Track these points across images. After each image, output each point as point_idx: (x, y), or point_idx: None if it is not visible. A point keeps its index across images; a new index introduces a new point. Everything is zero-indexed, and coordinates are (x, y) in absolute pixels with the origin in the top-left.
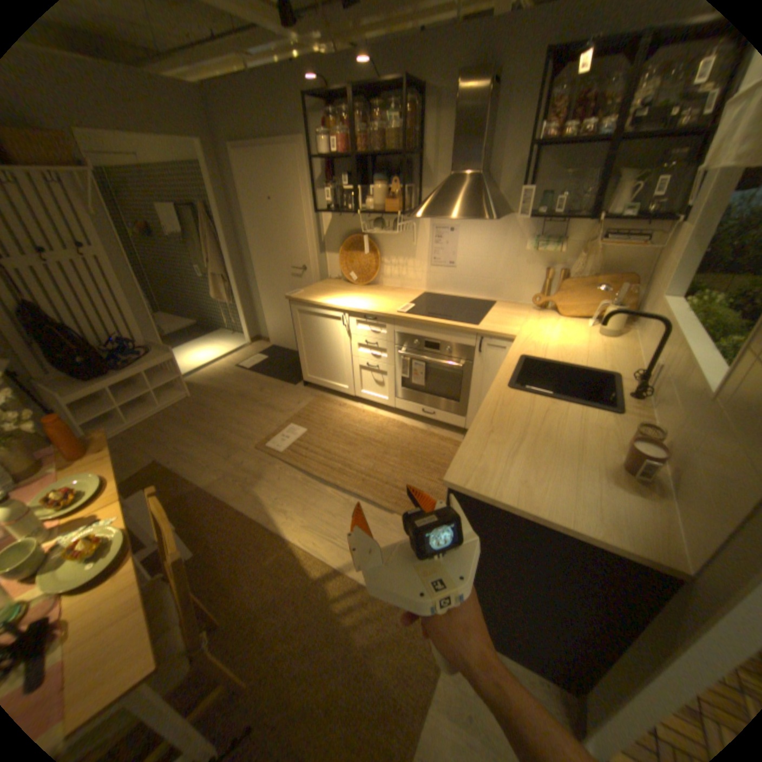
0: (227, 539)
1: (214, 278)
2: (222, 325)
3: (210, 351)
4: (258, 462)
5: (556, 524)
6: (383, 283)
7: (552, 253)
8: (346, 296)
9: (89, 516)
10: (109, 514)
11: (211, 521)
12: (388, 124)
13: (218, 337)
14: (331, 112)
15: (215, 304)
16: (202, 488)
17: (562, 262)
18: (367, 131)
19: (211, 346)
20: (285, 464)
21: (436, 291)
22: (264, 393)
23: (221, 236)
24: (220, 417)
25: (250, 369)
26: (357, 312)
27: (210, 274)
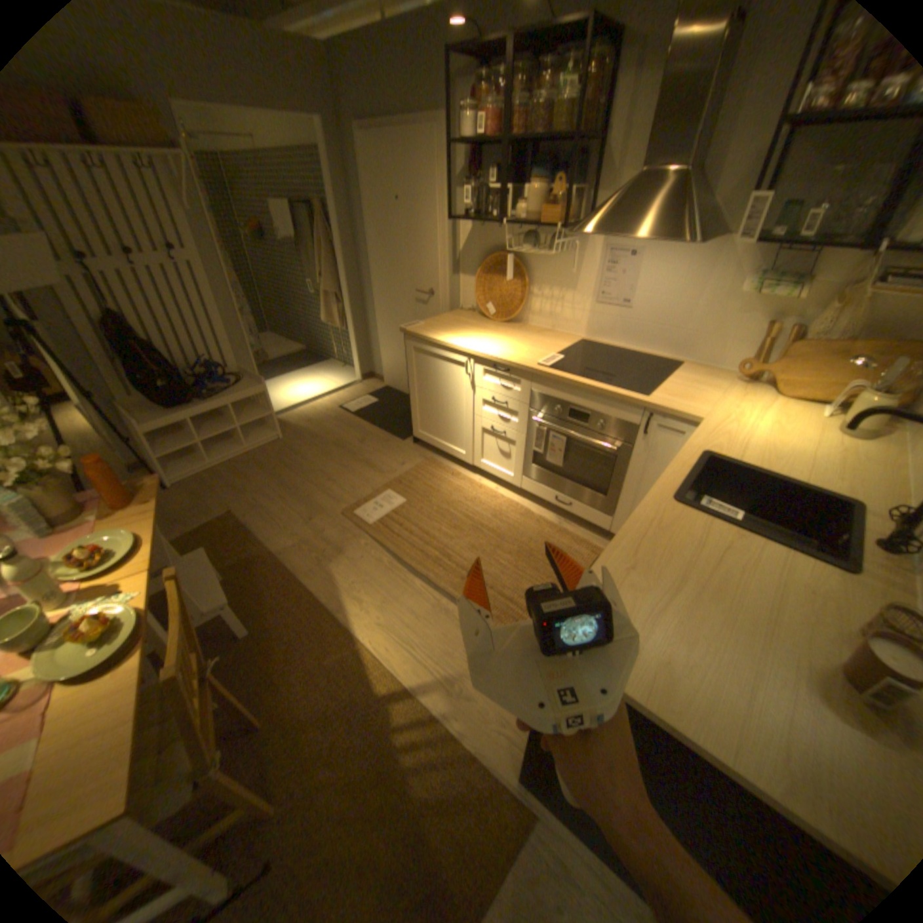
0: (289, 622)
1: (327, 297)
2: (332, 355)
3: (314, 386)
4: (341, 532)
5: (704, 750)
6: (529, 321)
7: (784, 299)
8: (476, 336)
9: (111, 585)
10: (131, 589)
11: (275, 597)
12: (561, 94)
13: (326, 370)
14: (486, 78)
15: (327, 329)
16: (273, 554)
17: (798, 313)
18: (530, 104)
19: (316, 379)
20: (372, 541)
21: (600, 338)
22: (366, 446)
23: (338, 245)
24: (309, 469)
25: (355, 413)
26: (486, 359)
27: (324, 292)
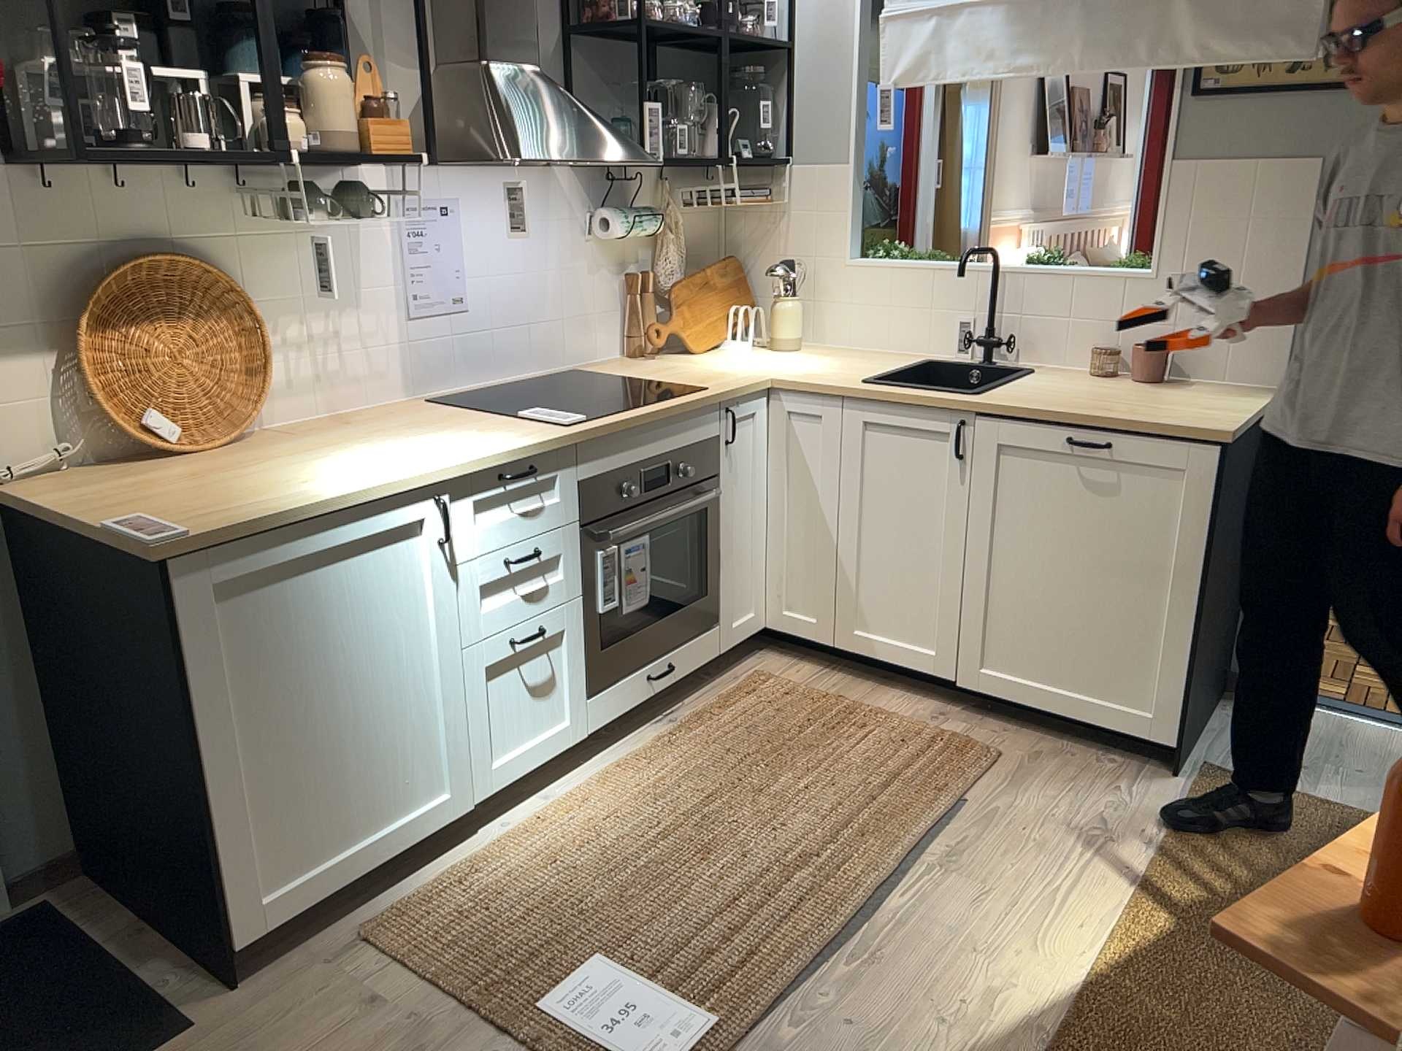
0: None
1: None
2: None
3: None
4: None
5: (1261, 408)
6: (266, 421)
7: (620, 244)
8: (327, 465)
9: None
10: None
11: None
12: None
13: None
14: None
15: None
16: None
17: (635, 258)
18: None
19: None
20: (782, 1012)
21: (435, 390)
22: None
23: None
24: None
25: None
26: (482, 471)
27: None
